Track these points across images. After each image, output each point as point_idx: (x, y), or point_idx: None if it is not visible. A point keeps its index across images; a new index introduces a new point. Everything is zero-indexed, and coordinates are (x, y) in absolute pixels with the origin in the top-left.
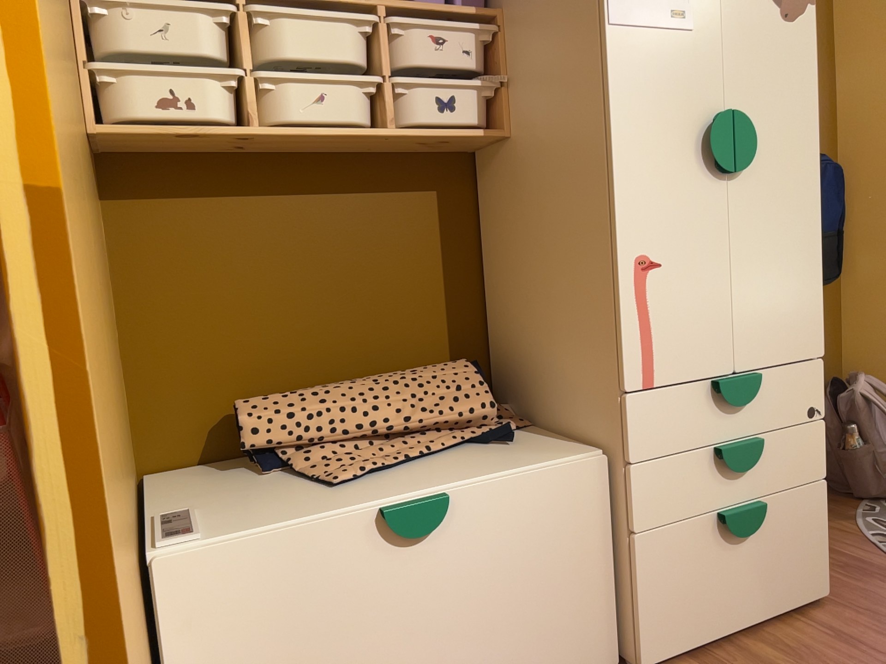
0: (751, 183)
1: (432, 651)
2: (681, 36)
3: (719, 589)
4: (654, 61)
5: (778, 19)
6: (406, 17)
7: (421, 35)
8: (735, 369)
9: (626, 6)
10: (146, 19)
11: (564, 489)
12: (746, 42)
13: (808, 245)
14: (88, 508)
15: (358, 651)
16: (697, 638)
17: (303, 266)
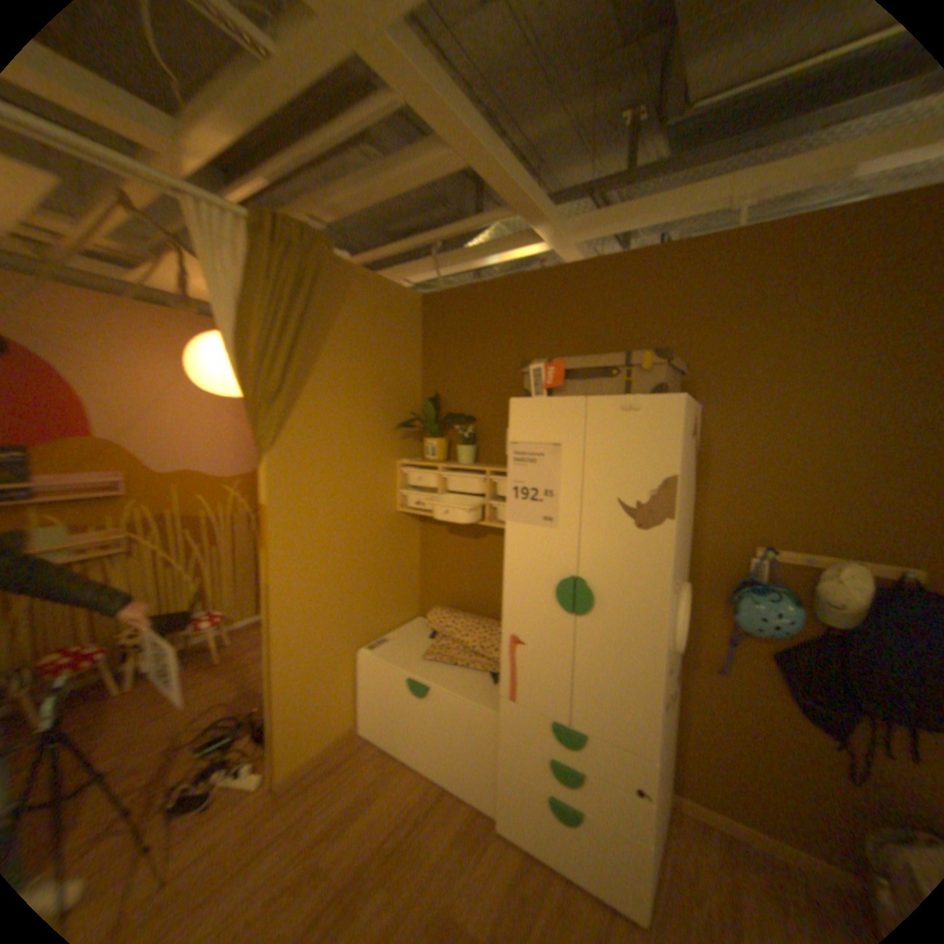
0: (593, 623)
1: (420, 741)
2: (548, 530)
3: (546, 837)
4: (530, 541)
5: (631, 528)
6: (491, 478)
7: (500, 484)
8: (568, 725)
9: (515, 512)
10: (412, 475)
11: (476, 719)
12: (598, 538)
13: (645, 682)
14: (269, 643)
15: (398, 720)
16: (528, 848)
17: (474, 561)
